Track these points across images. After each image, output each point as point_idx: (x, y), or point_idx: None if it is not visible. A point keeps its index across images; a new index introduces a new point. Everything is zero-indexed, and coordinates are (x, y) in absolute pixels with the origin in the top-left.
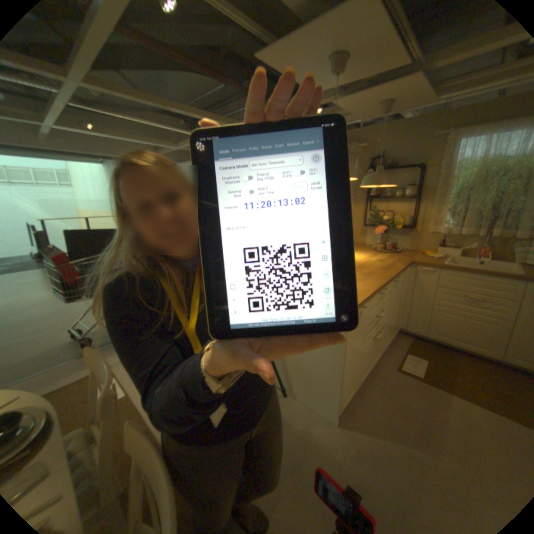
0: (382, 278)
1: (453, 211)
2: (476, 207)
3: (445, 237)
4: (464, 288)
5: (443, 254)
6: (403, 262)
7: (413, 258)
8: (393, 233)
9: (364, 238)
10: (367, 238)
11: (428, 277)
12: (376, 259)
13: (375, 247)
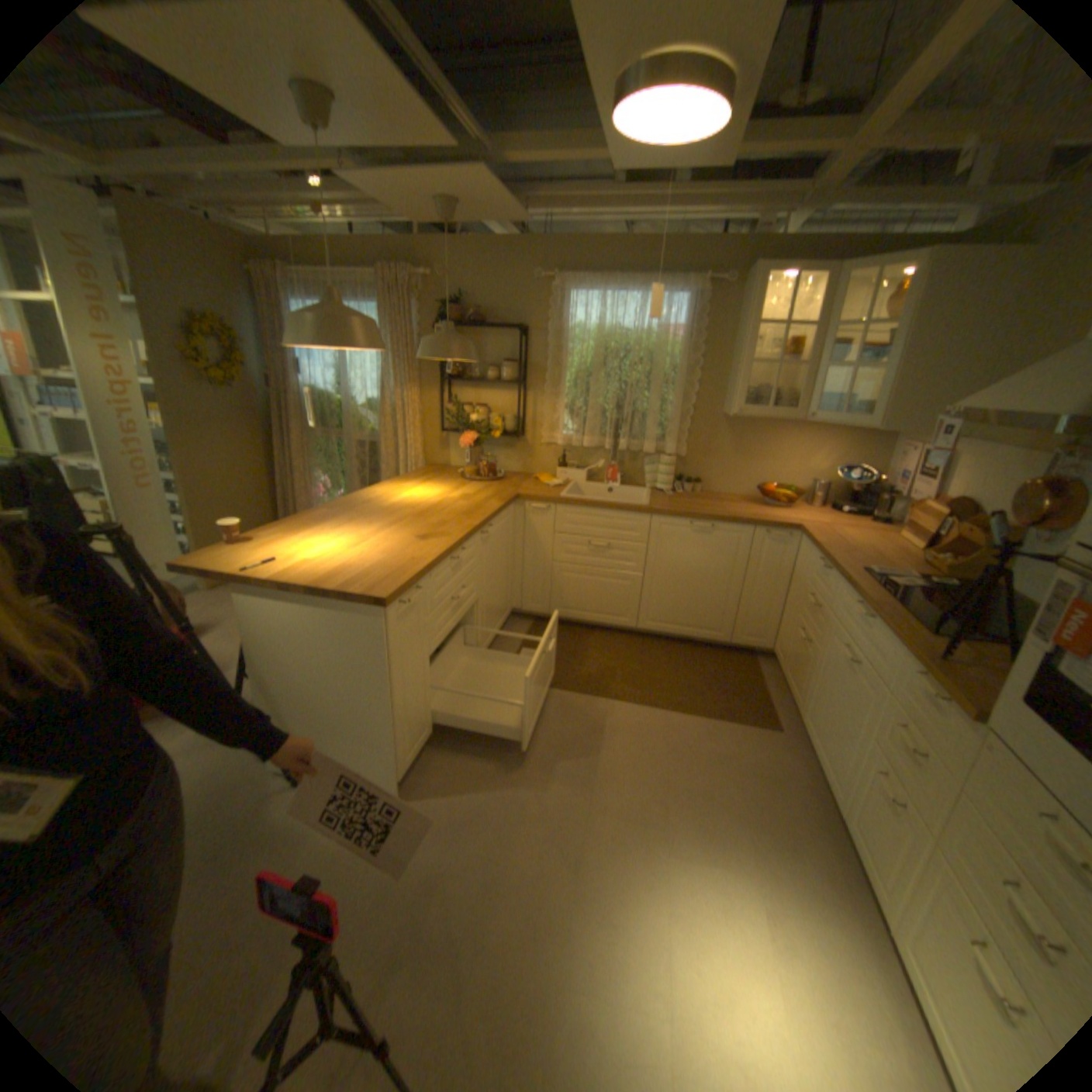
0: (457, 532)
1: (571, 410)
2: (597, 406)
3: (565, 451)
4: (587, 533)
5: (563, 481)
6: (500, 499)
7: (518, 490)
8: (492, 445)
9: (447, 454)
10: (452, 455)
11: (540, 520)
12: (460, 495)
13: (462, 473)
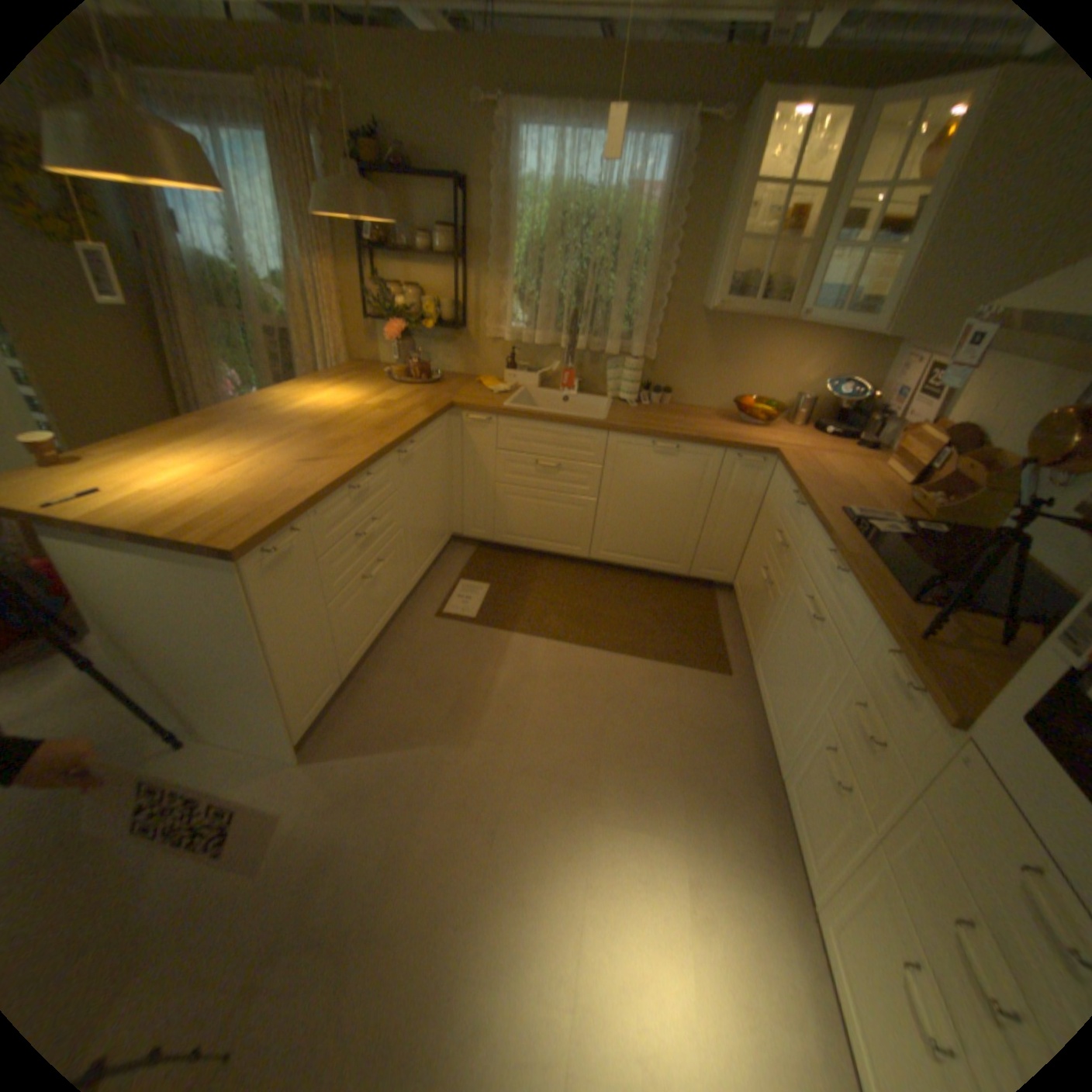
0: (362, 453)
1: (522, 297)
2: (553, 291)
3: (514, 350)
4: (534, 451)
5: (511, 386)
6: (429, 409)
7: (455, 397)
8: (429, 339)
9: (376, 348)
10: (382, 349)
11: (481, 434)
12: (381, 402)
13: (390, 373)
